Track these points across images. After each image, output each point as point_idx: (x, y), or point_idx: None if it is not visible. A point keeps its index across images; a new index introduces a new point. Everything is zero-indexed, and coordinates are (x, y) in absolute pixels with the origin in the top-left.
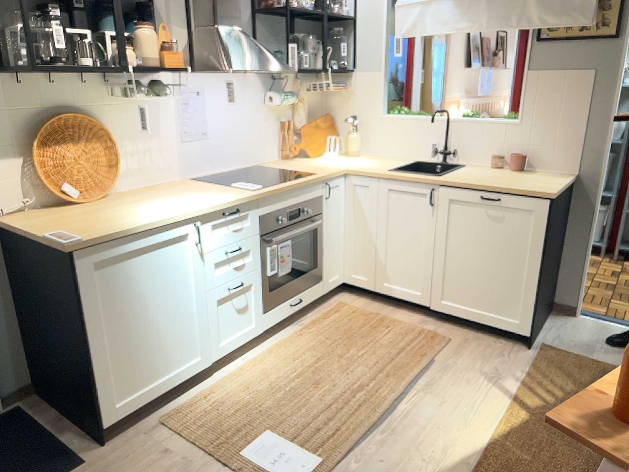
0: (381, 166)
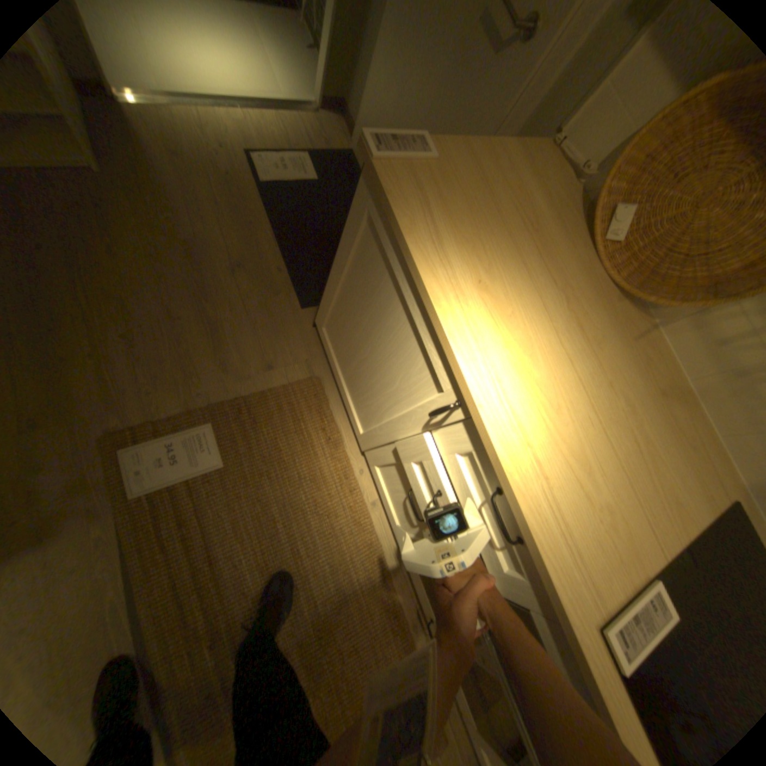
0: None
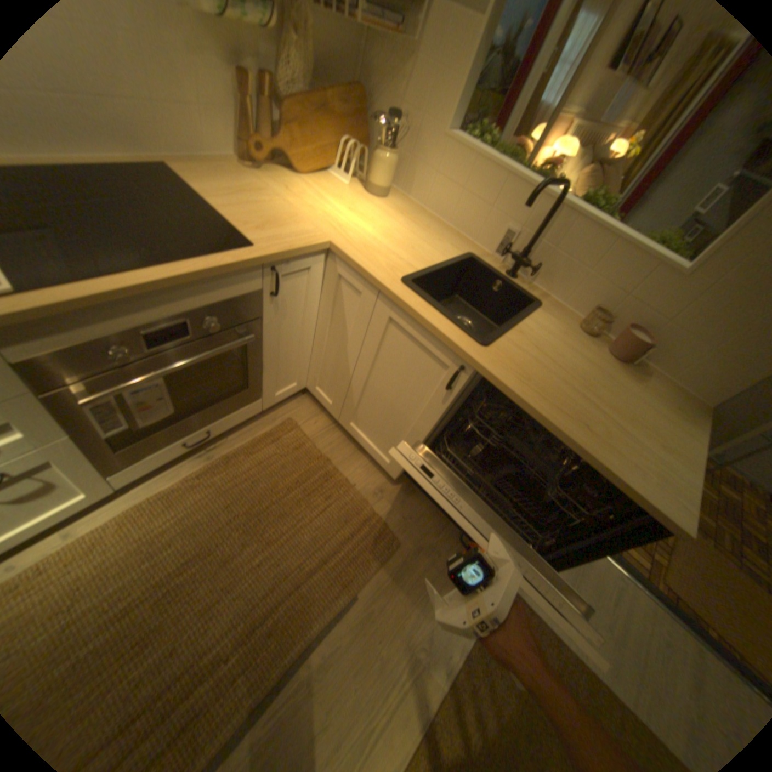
0: (399, 254)
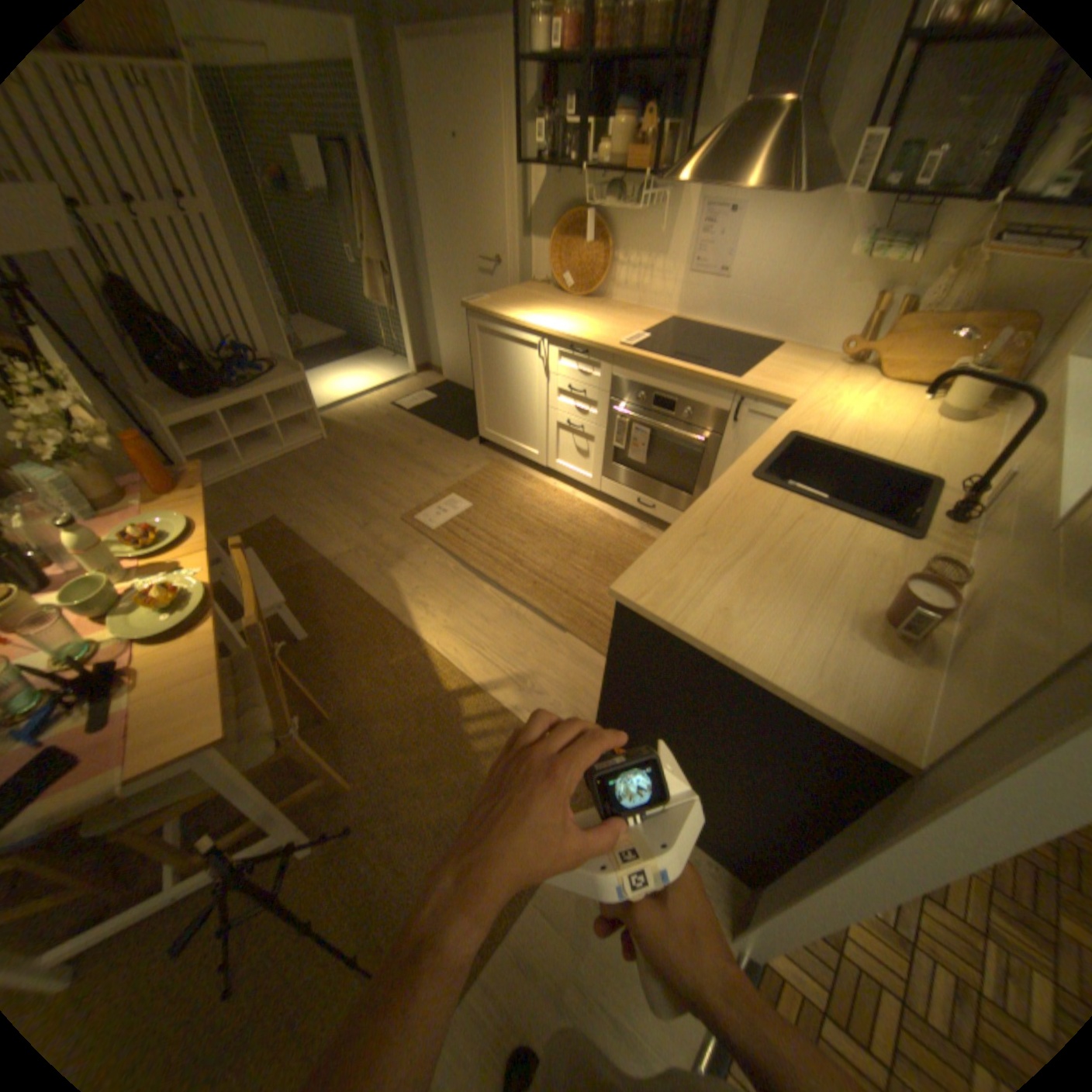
0: (837, 433)
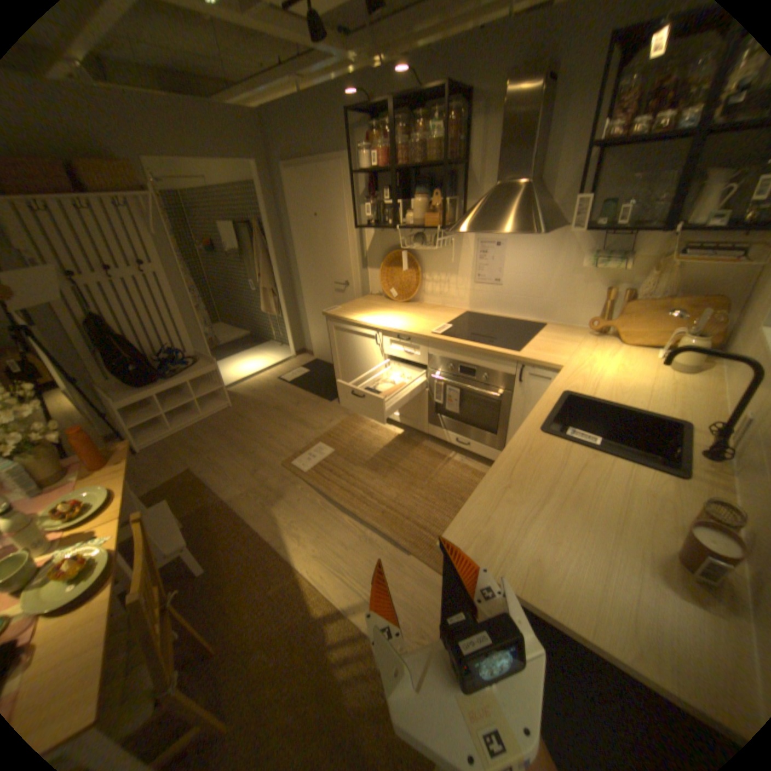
0: (599, 389)
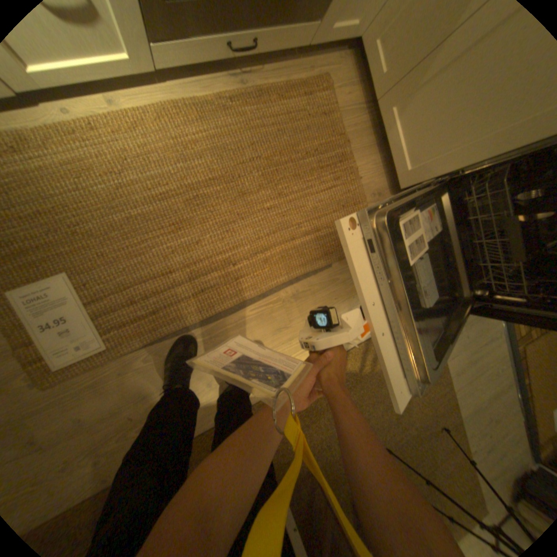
0: None
